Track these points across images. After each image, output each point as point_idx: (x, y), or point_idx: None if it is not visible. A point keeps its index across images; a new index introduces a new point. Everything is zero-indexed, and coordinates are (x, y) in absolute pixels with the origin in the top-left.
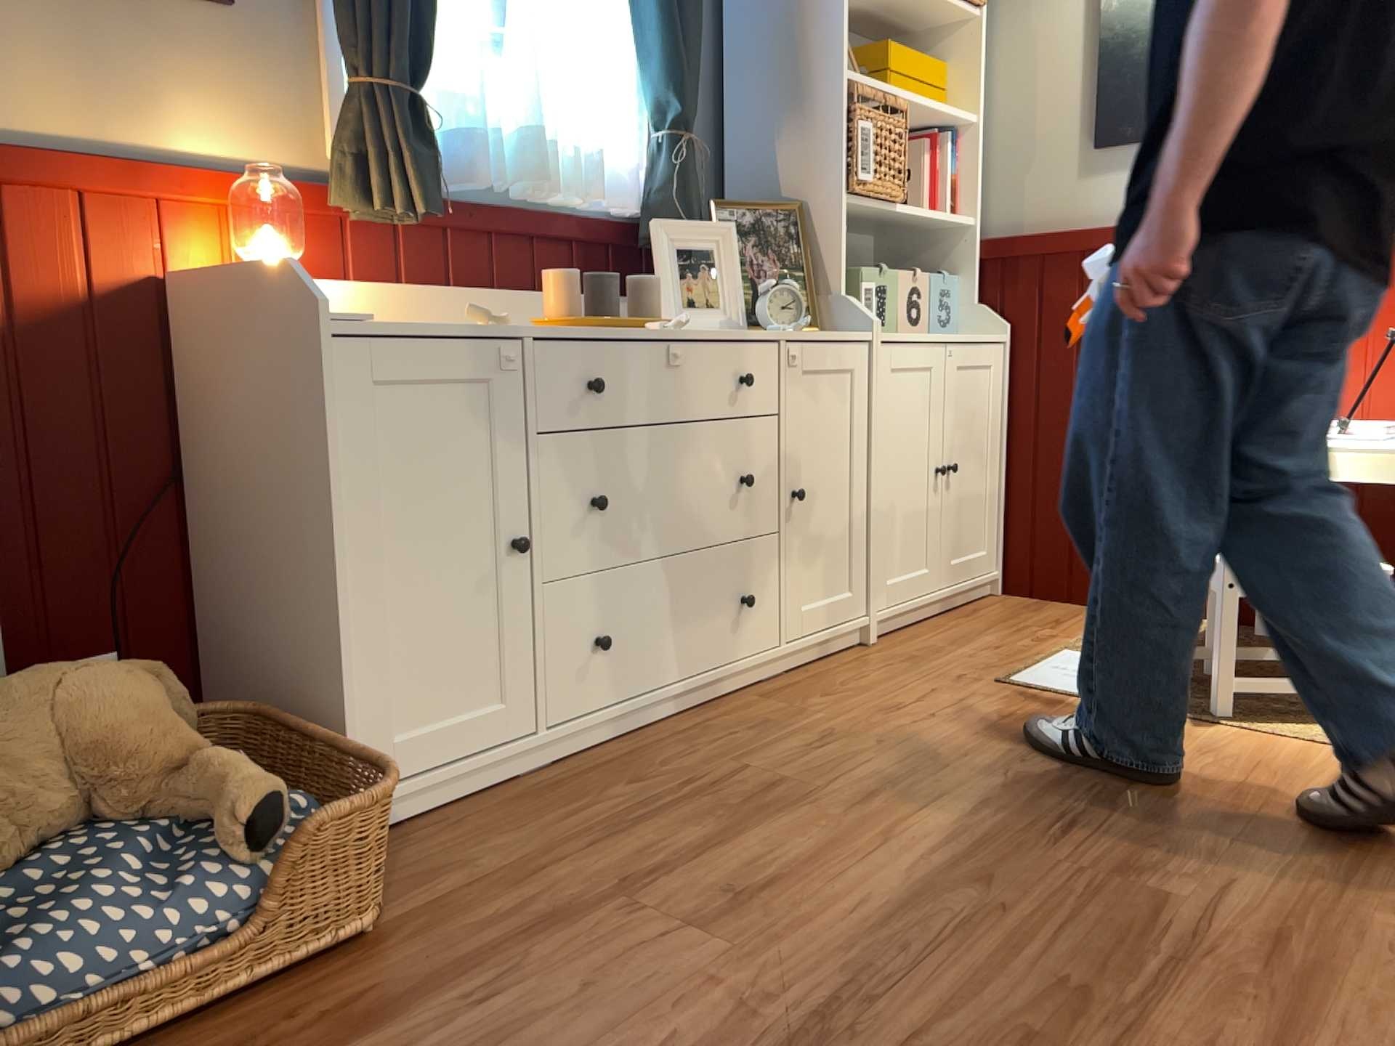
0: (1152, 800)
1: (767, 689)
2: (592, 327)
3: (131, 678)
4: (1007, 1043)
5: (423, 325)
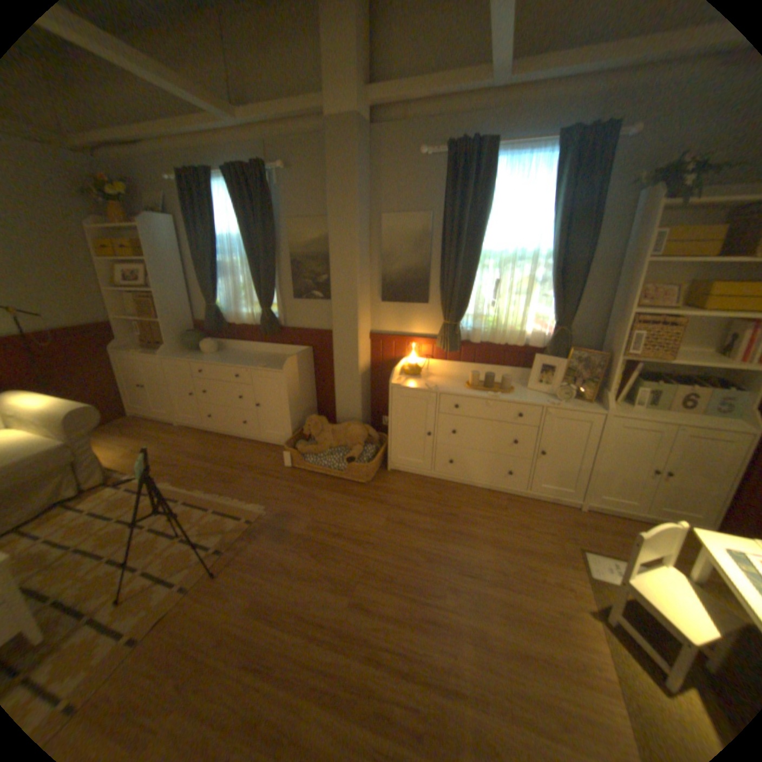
0: (506, 598)
1: (514, 499)
2: (474, 390)
3: (359, 429)
4: (372, 572)
5: (418, 386)
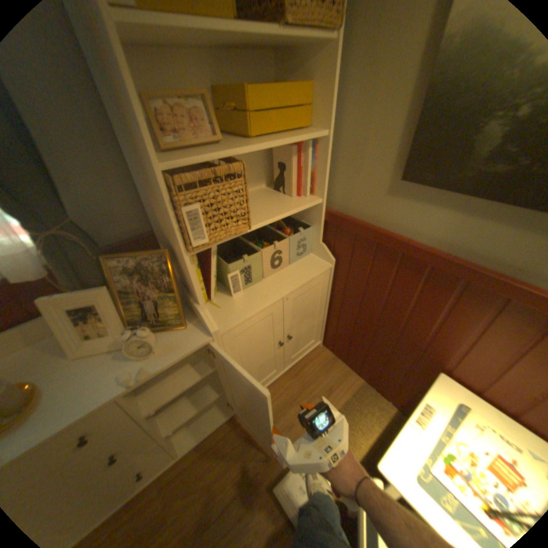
0: None
1: (167, 479)
2: None
3: None
4: None
5: None
